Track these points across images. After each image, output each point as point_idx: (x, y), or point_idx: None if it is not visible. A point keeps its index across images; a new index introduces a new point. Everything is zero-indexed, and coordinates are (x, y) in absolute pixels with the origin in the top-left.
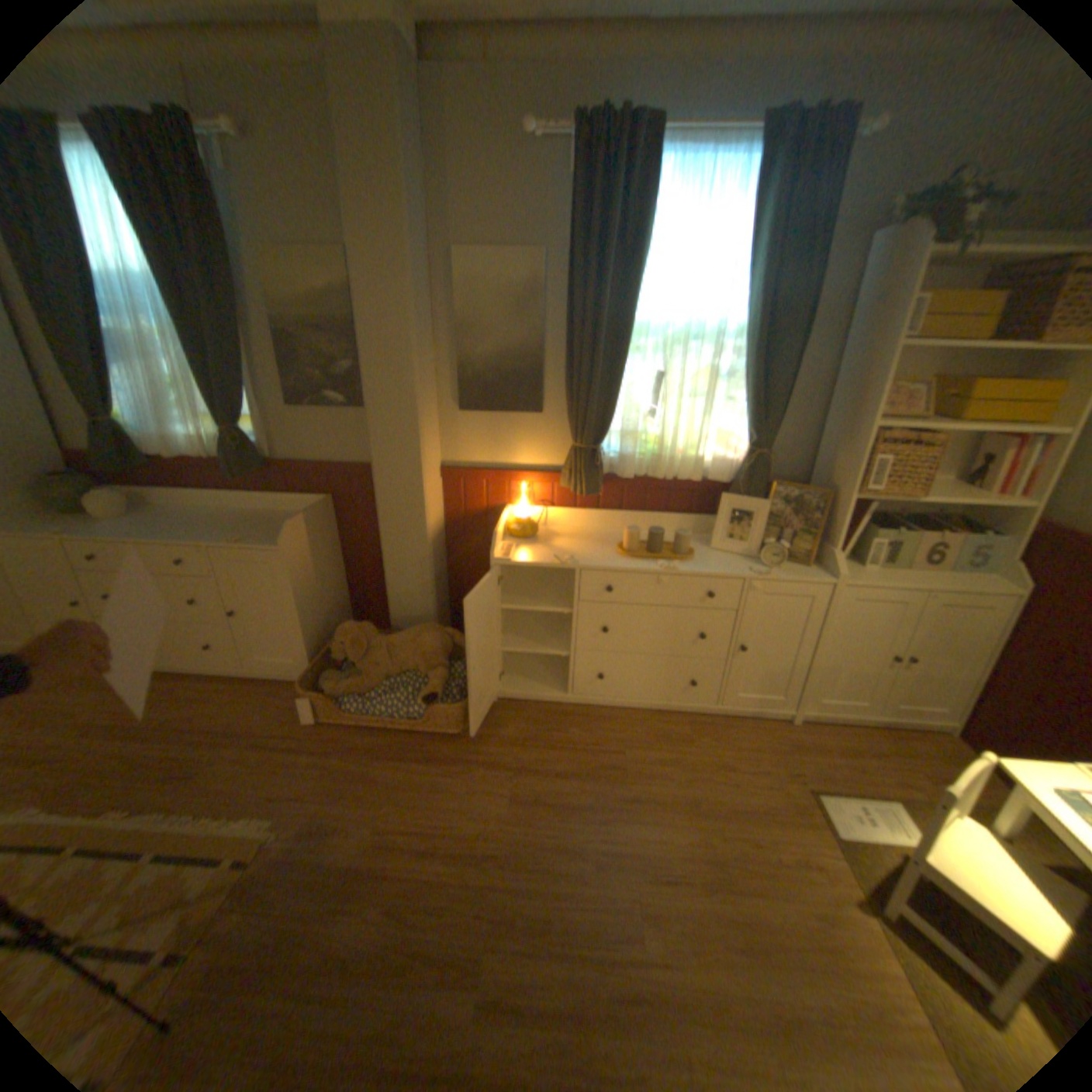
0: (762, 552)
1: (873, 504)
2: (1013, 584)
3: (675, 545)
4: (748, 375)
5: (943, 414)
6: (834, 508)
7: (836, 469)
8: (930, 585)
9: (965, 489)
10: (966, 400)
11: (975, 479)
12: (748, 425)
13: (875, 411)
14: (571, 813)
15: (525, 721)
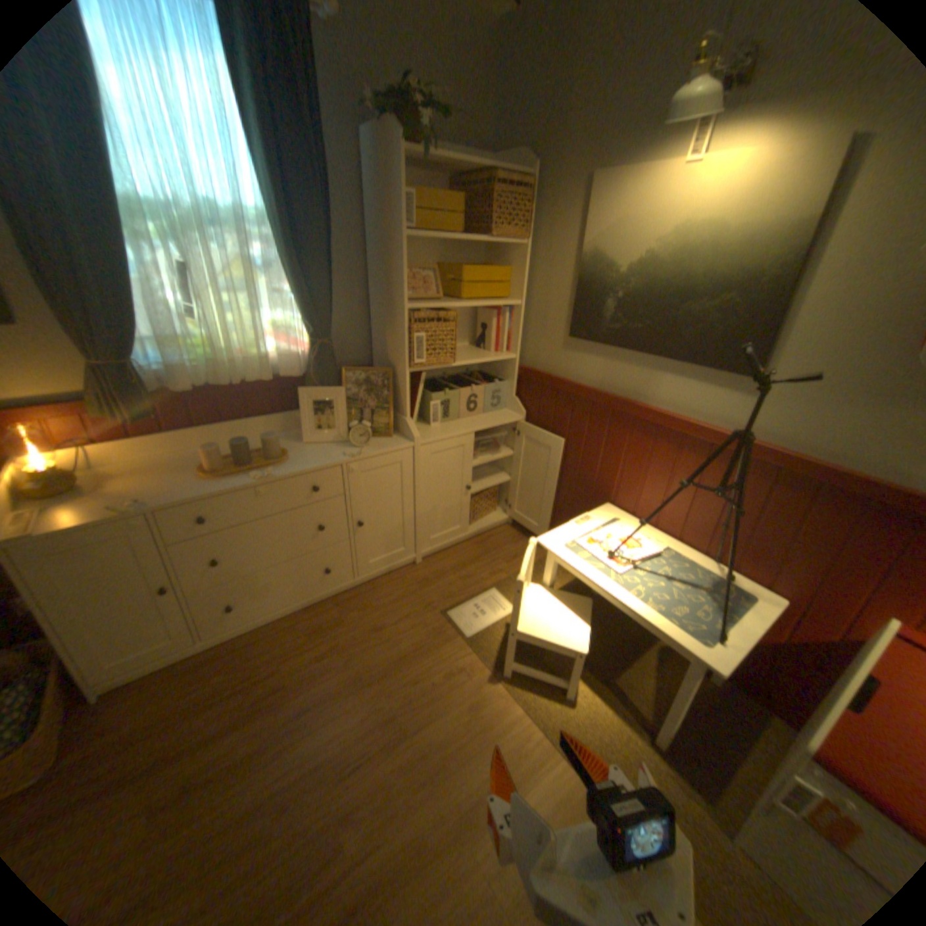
0: (350, 435)
1: (423, 375)
2: (515, 413)
3: (267, 450)
4: (285, 265)
5: (449, 296)
6: (396, 383)
7: (389, 349)
8: (473, 428)
9: (476, 352)
10: (460, 283)
11: (480, 344)
12: (303, 318)
13: (403, 296)
14: (233, 773)
15: (148, 701)
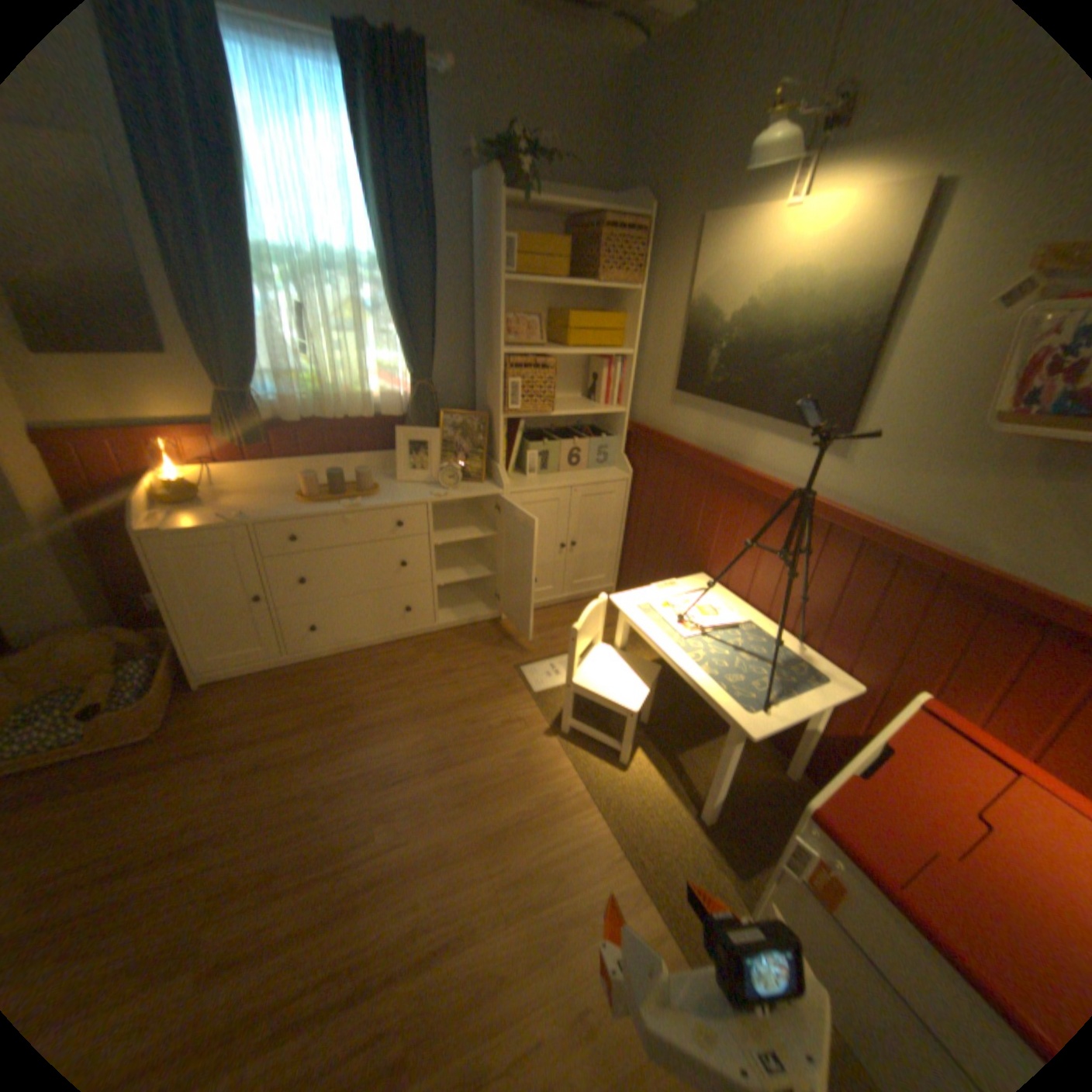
0: (441, 478)
1: (520, 423)
2: (622, 473)
3: (361, 485)
4: (390, 309)
5: (556, 343)
6: (492, 430)
7: (487, 396)
8: (570, 483)
9: (585, 404)
10: (566, 331)
11: (592, 396)
12: (404, 360)
13: (499, 341)
14: (295, 766)
15: (236, 699)
